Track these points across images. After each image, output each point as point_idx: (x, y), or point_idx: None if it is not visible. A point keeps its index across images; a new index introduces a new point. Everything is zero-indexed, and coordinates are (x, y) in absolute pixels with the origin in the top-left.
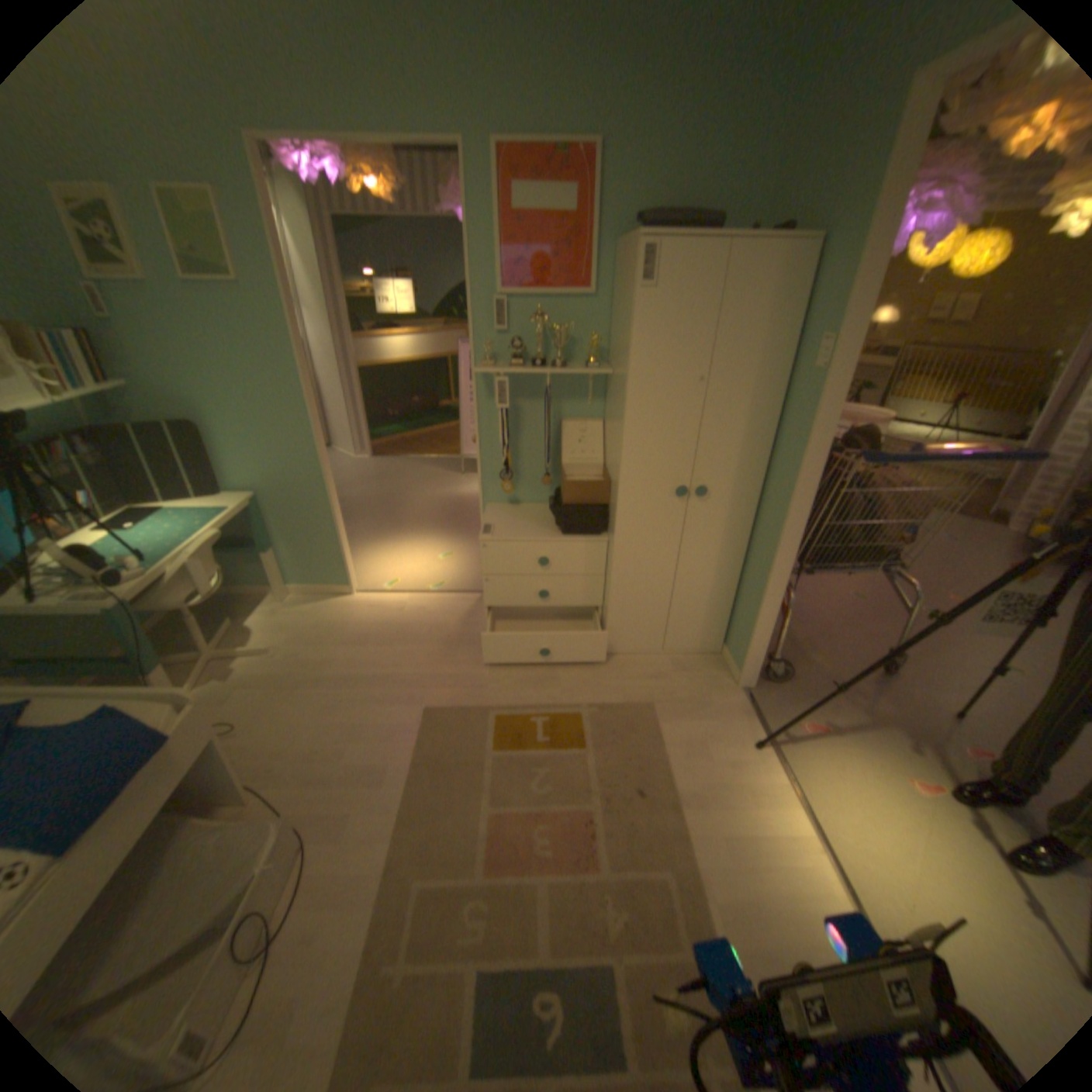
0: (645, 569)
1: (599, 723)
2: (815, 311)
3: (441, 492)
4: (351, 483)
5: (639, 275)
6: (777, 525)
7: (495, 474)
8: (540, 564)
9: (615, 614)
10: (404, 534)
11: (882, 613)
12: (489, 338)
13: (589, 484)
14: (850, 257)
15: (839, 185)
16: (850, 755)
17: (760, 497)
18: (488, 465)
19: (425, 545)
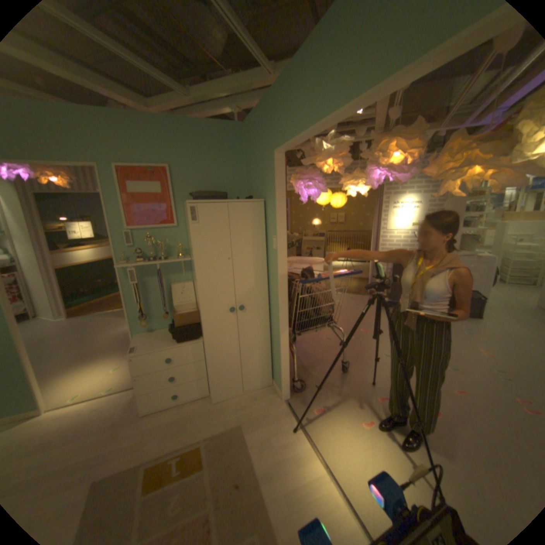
0: (224, 351)
1: (210, 449)
2: (268, 227)
3: (114, 331)
4: (50, 337)
5: (190, 218)
6: (277, 317)
7: (137, 317)
8: (166, 363)
9: (213, 379)
10: (86, 362)
11: (338, 344)
12: (123, 249)
13: (187, 314)
14: (273, 208)
15: (264, 183)
16: (335, 420)
17: (269, 305)
18: (132, 313)
19: (100, 366)
